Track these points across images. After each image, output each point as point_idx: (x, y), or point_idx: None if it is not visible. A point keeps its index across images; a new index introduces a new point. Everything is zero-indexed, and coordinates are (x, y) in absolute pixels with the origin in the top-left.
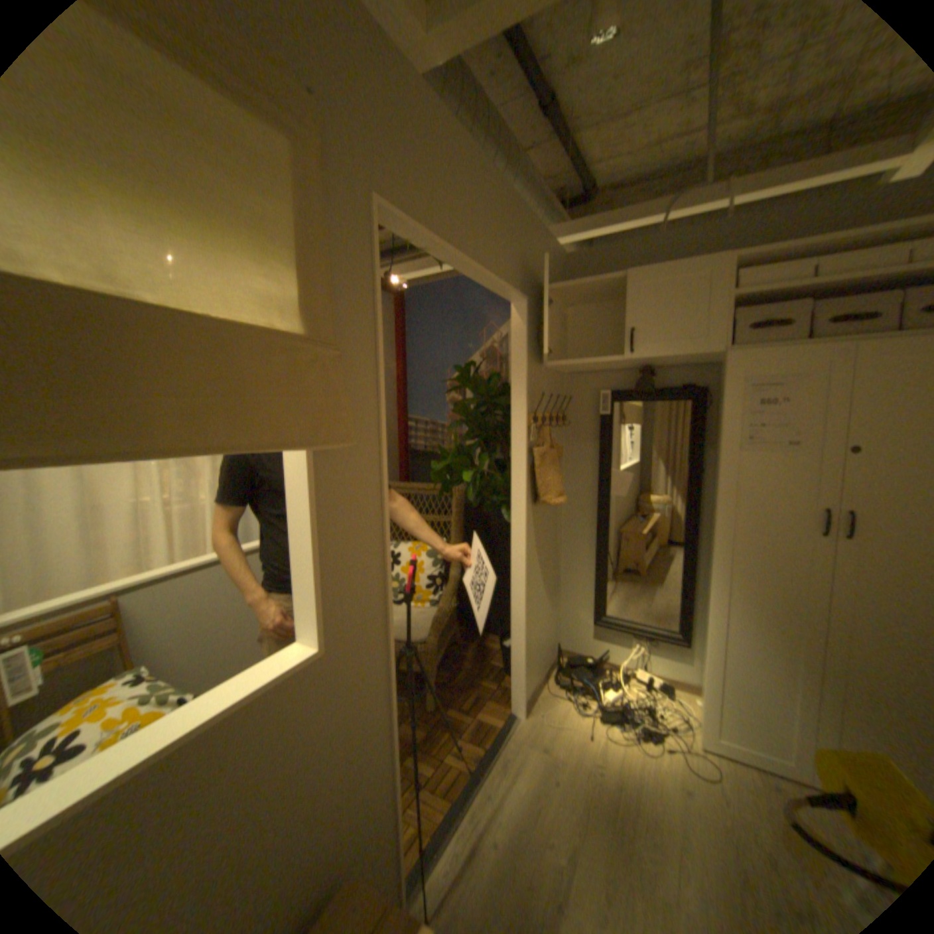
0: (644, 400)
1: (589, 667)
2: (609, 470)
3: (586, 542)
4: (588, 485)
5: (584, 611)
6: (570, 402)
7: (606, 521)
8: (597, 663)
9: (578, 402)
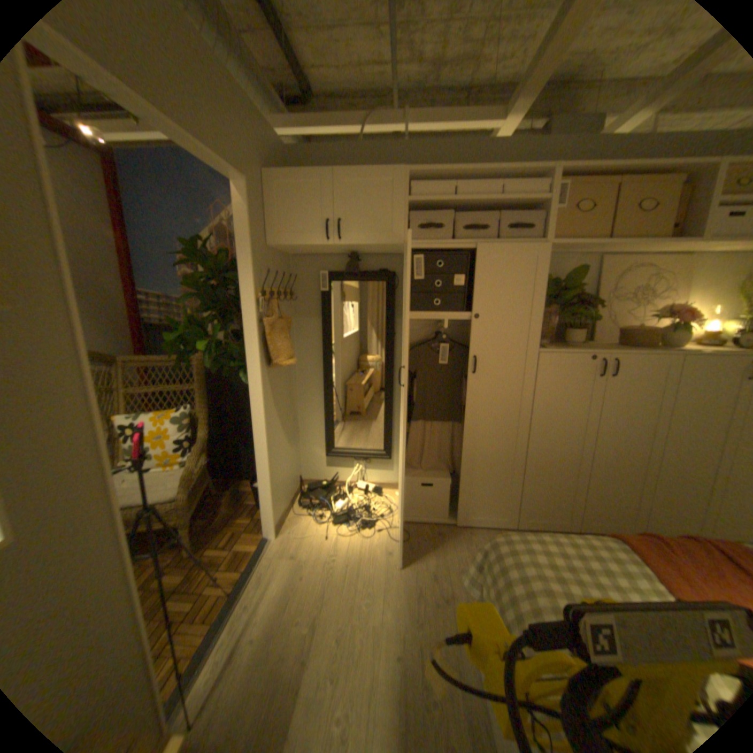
0: (353, 279)
1: (325, 487)
2: (331, 336)
3: (317, 394)
4: (316, 349)
5: (318, 447)
6: (296, 280)
7: (331, 376)
8: (330, 483)
9: (303, 280)
